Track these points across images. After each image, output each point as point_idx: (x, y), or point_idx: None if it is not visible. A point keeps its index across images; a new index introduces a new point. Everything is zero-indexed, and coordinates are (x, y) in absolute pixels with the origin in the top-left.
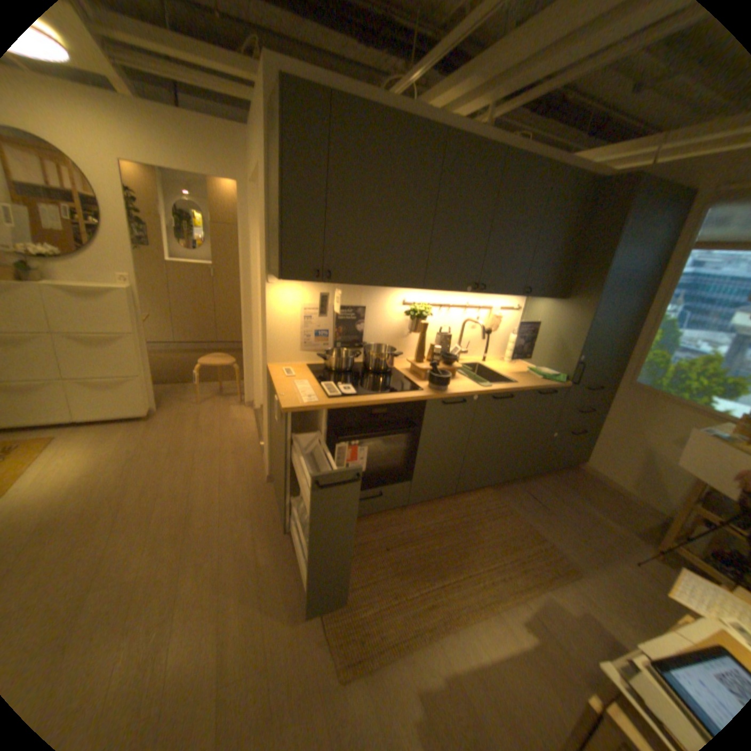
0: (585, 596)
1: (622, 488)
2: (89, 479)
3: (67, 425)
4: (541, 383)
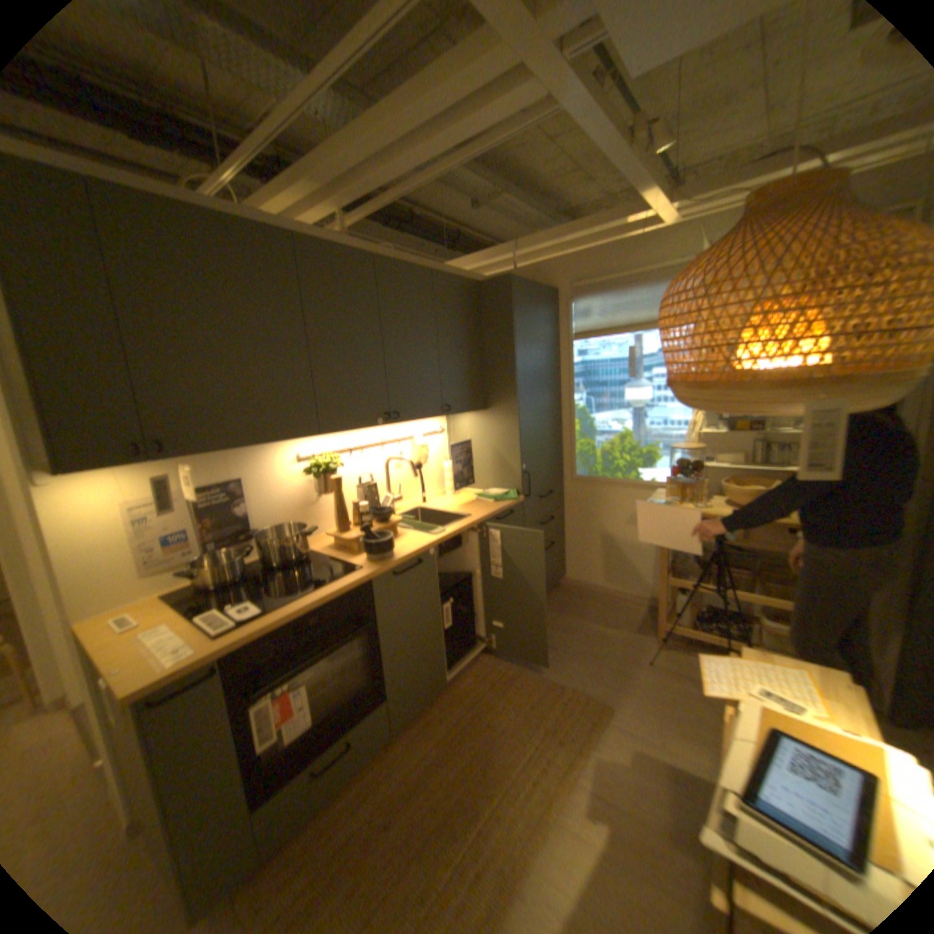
0: (625, 733)
1: (604, 588)
2: None
3: None
4: (495, 507)
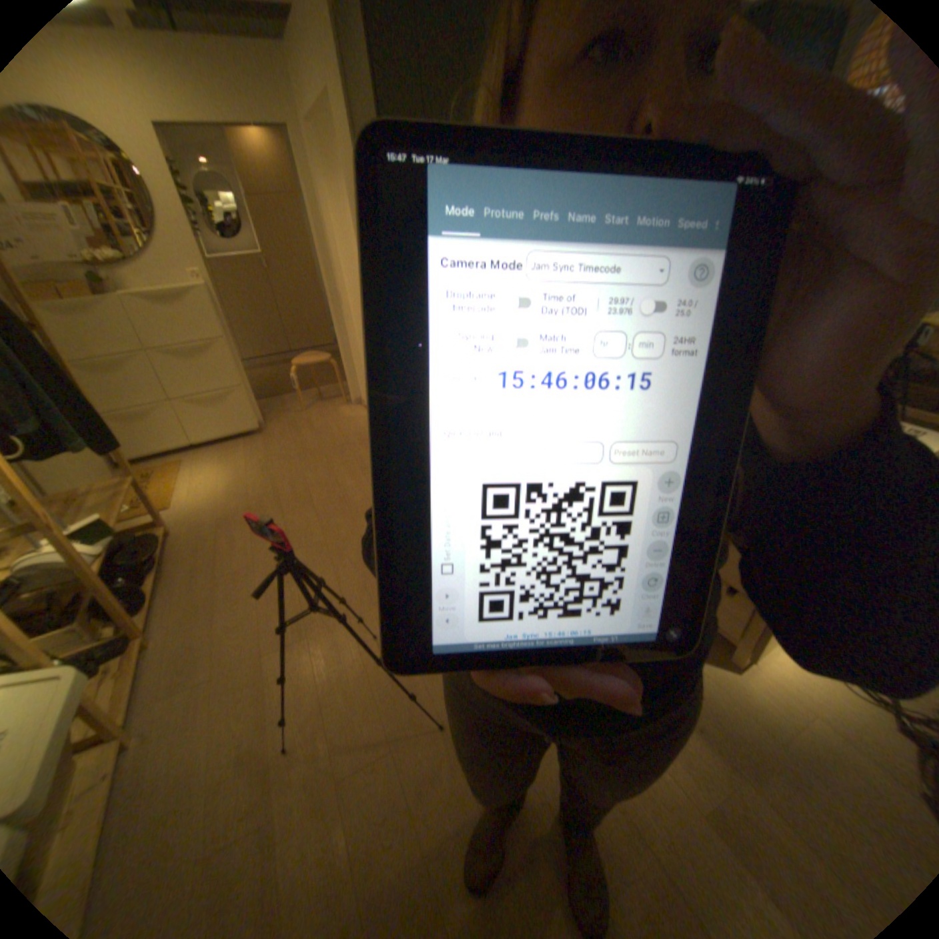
0: None
1: None
2: (236, 485)
3: (184, 450)
4: None
